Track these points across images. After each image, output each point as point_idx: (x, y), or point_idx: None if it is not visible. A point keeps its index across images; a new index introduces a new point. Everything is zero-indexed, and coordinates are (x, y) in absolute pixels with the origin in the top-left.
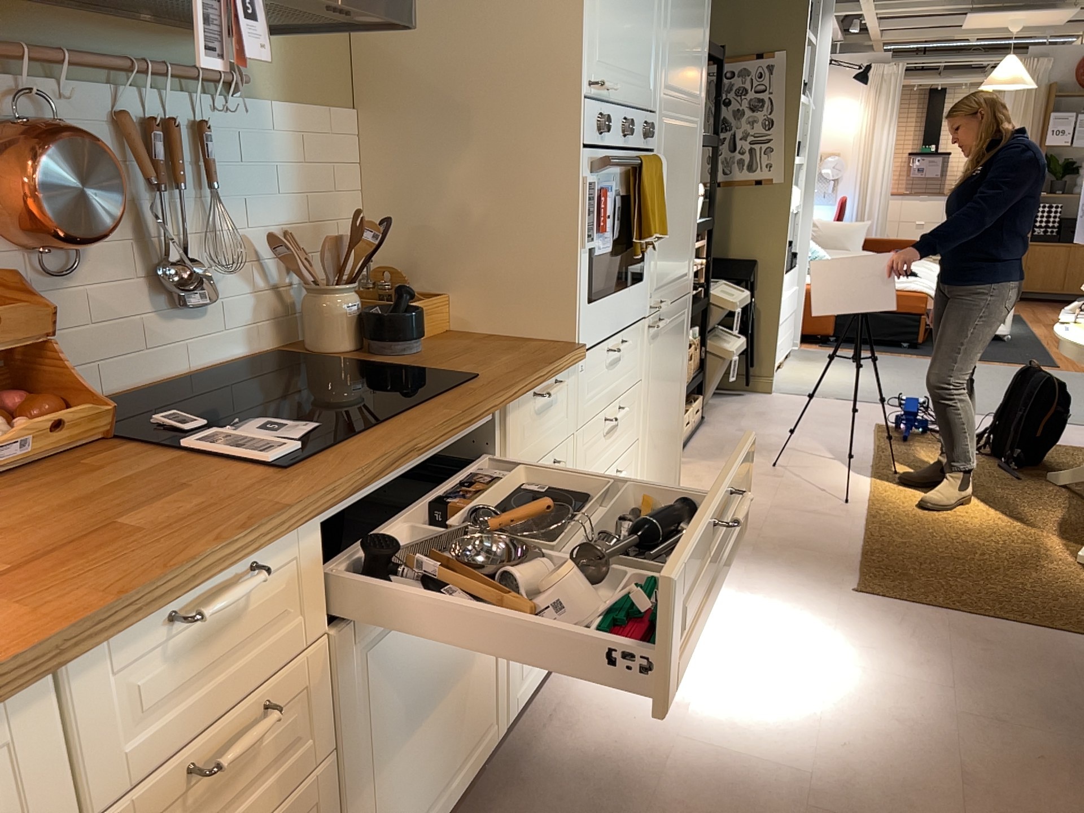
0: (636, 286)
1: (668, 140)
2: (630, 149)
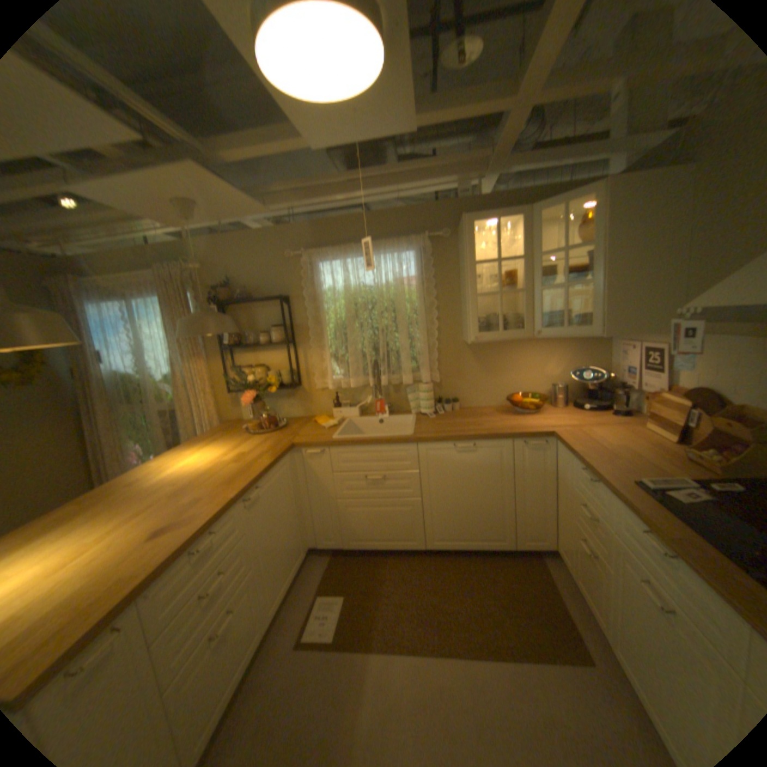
0: None
1: None
2: None
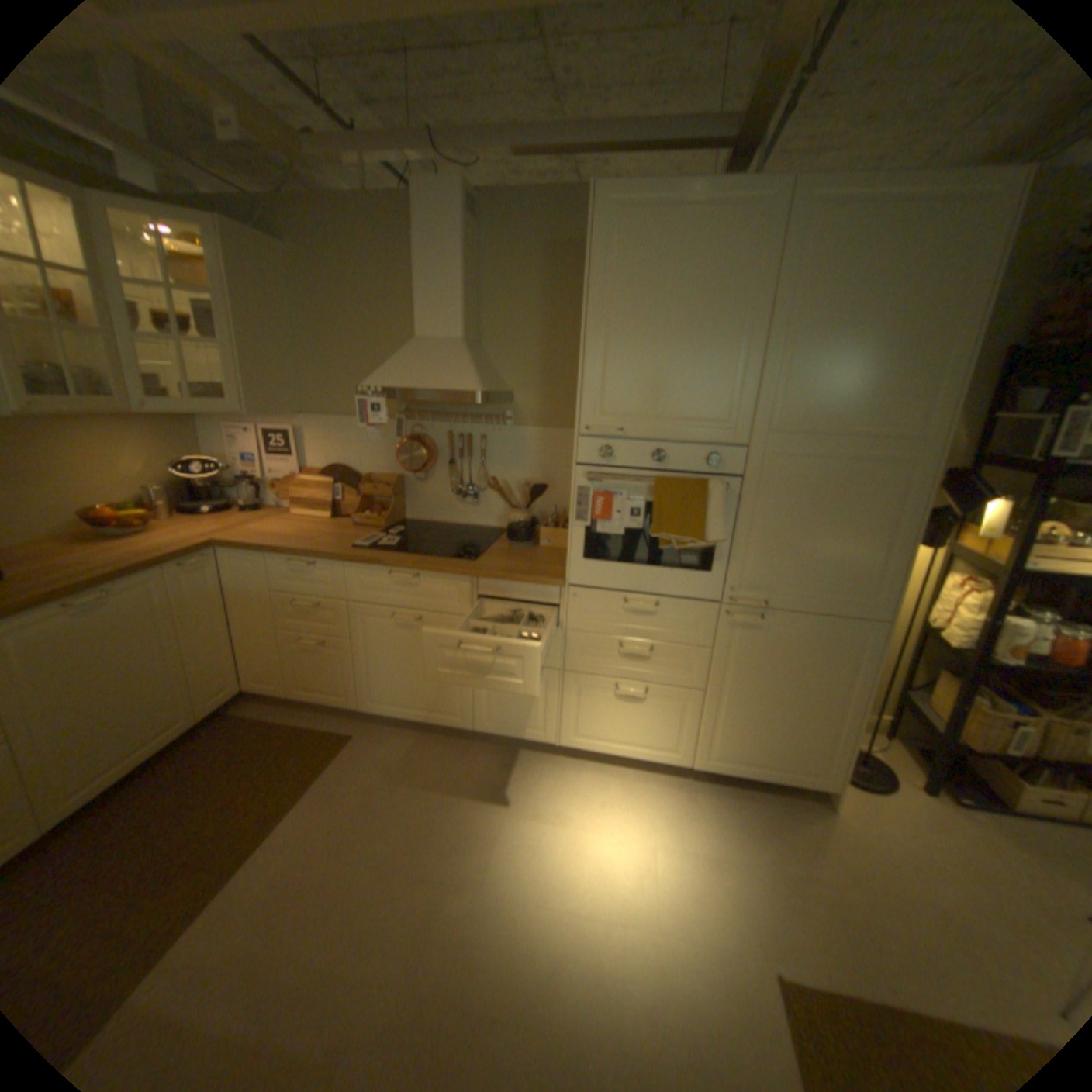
0: (689, 572)
1: (781, 469)
2: (673, 471)
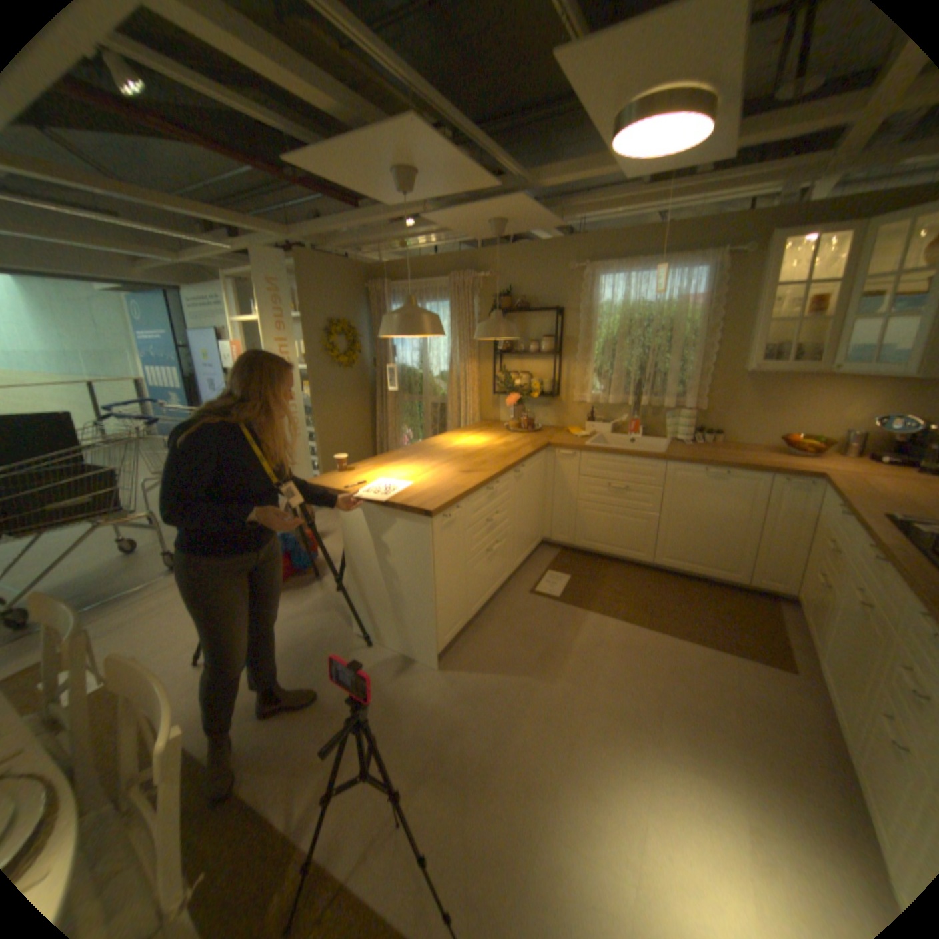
0: None
1: None
2: None
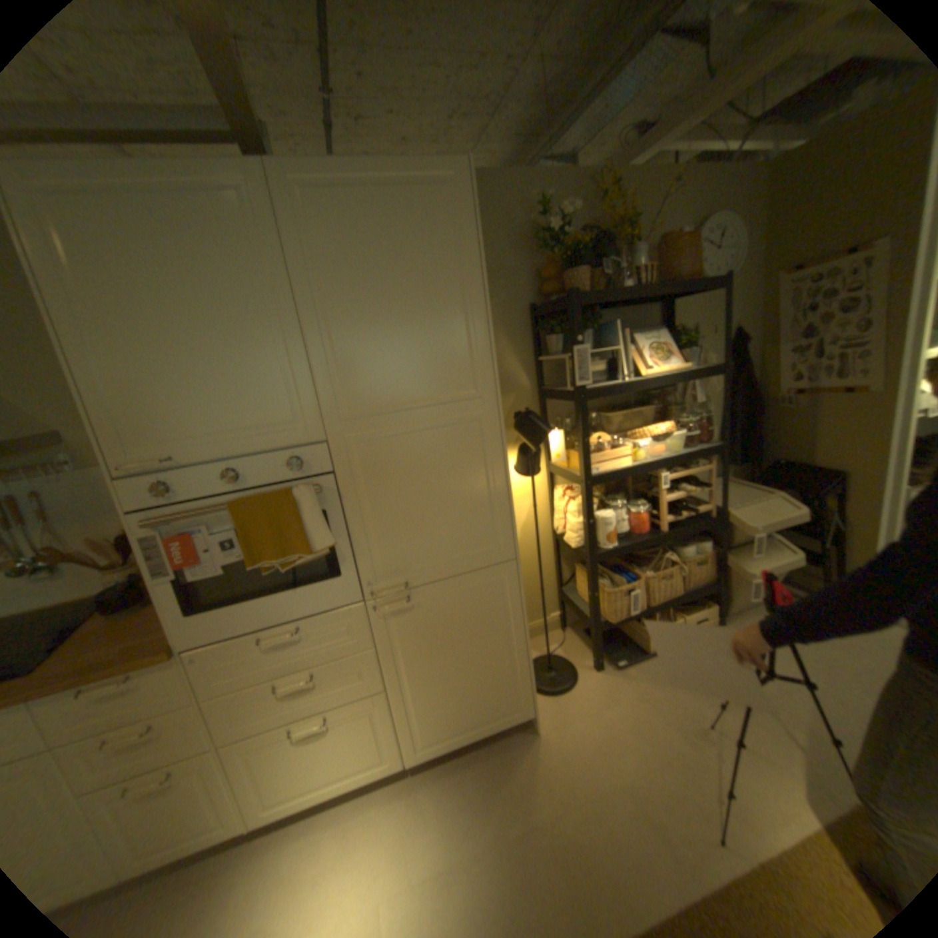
0: (317, 585)
1: (368, 454)
2: (255, 487)
